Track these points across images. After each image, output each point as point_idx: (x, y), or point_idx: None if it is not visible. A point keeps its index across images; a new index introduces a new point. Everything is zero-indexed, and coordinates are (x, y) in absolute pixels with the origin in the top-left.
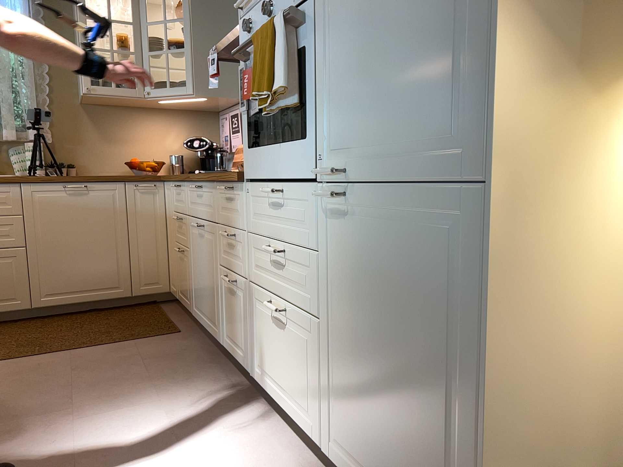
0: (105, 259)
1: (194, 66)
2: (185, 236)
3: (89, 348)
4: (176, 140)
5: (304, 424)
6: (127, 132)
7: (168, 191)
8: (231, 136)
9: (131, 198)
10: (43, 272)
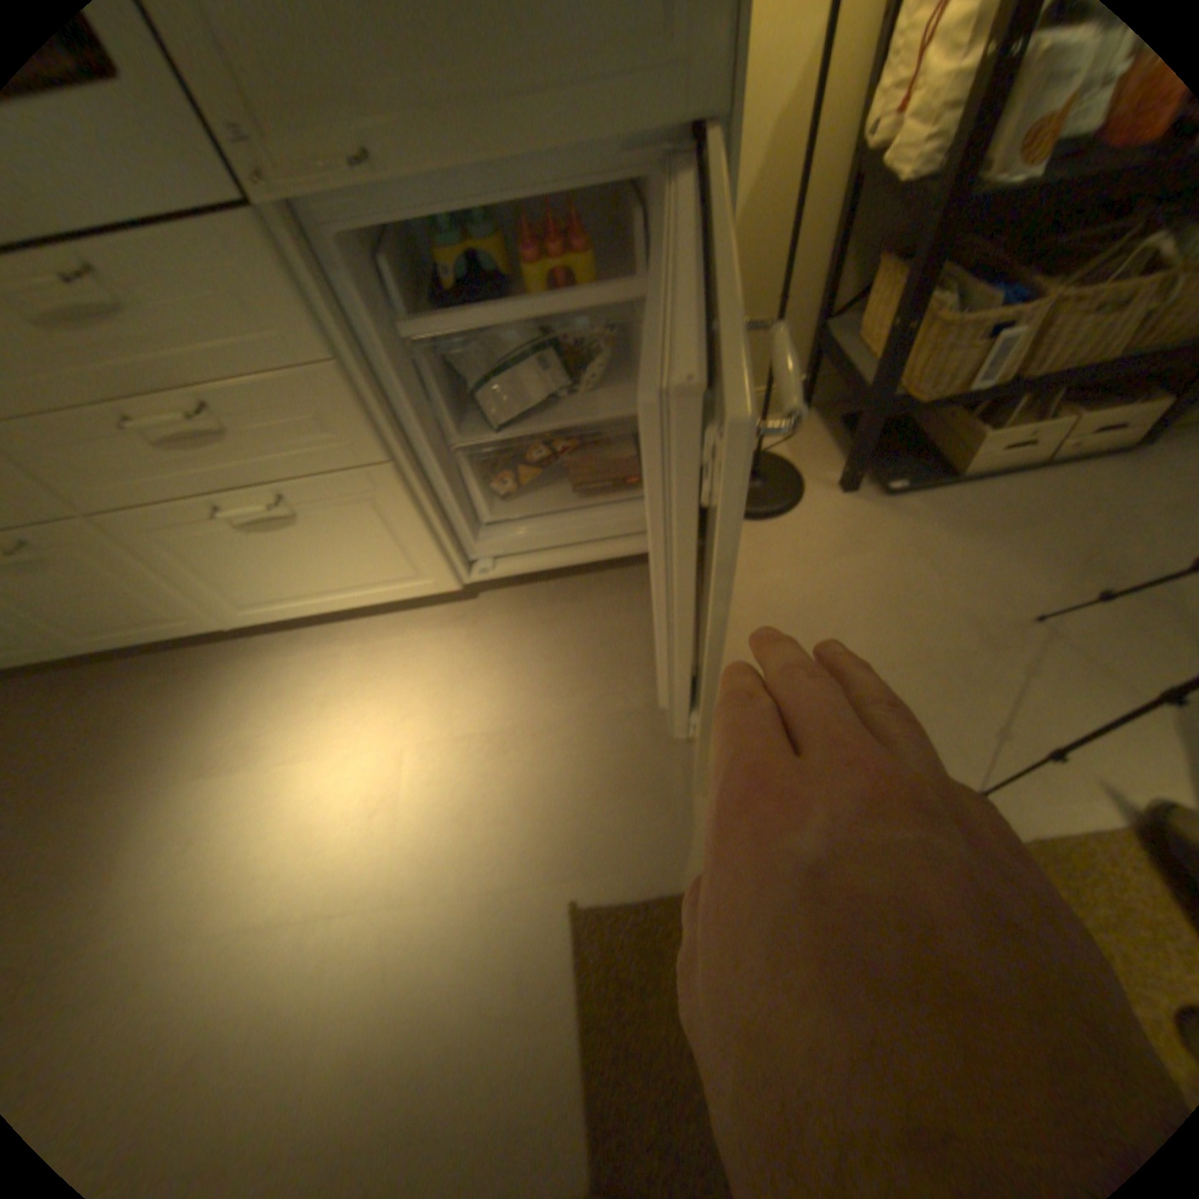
0: None
1: None
2: None
3: None
4: None
5: (402, 594)
6: None
7: None
8: None
9: None
10: None
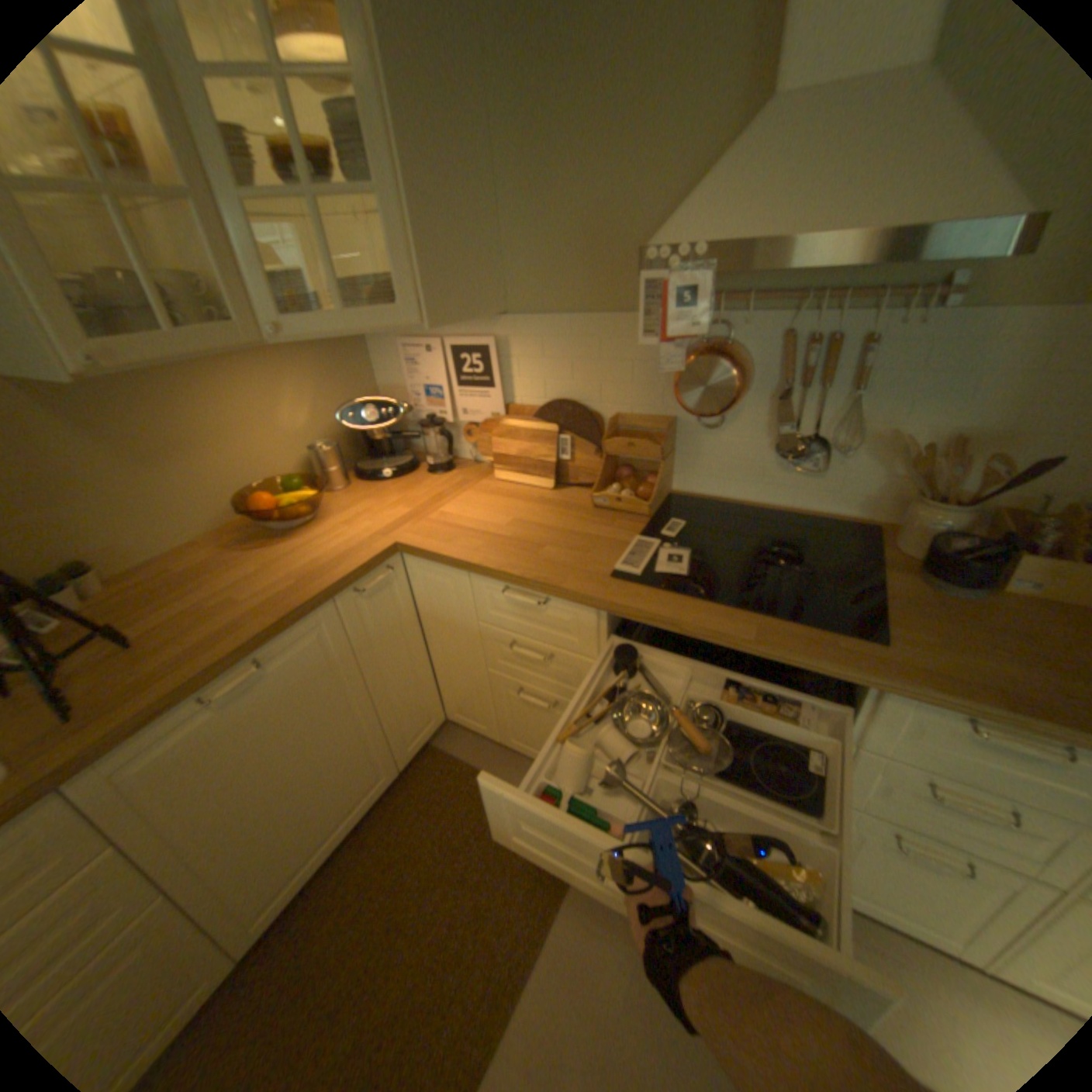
0: (341, 762)
1: (410, 244)
2: (571, 684)
3: (517, 1007)
4: (298, 405)
5: None
6: (181, 423)
7: (434, 575)
8: (455, 391)
9: (353, 622)
10: (230, 893)
